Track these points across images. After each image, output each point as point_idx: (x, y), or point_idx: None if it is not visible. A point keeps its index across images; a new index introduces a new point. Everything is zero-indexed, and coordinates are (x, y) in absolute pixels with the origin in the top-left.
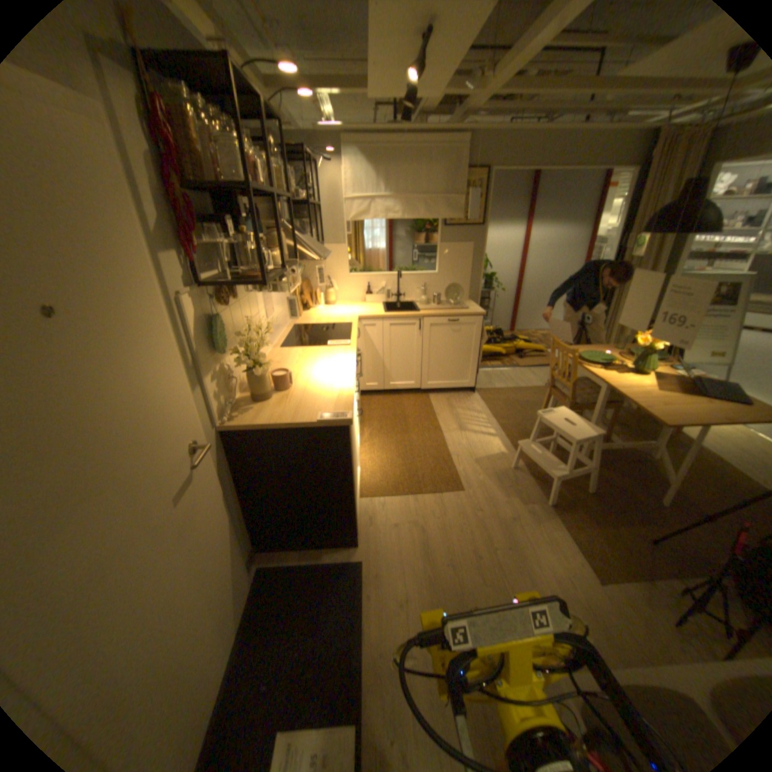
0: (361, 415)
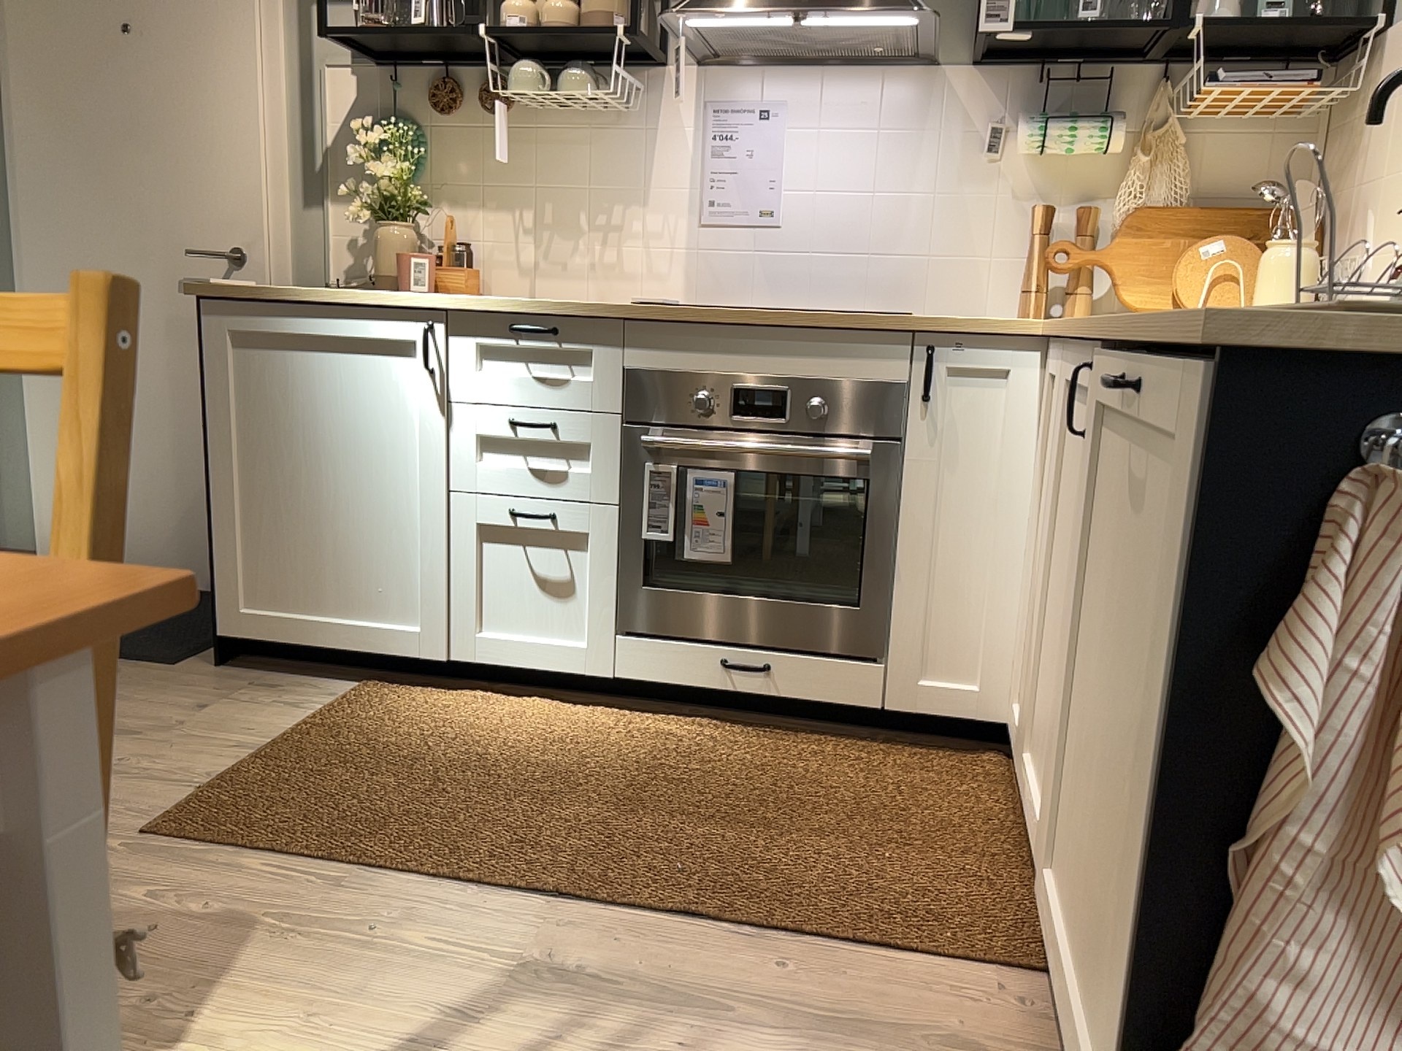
0: (835, 747)
